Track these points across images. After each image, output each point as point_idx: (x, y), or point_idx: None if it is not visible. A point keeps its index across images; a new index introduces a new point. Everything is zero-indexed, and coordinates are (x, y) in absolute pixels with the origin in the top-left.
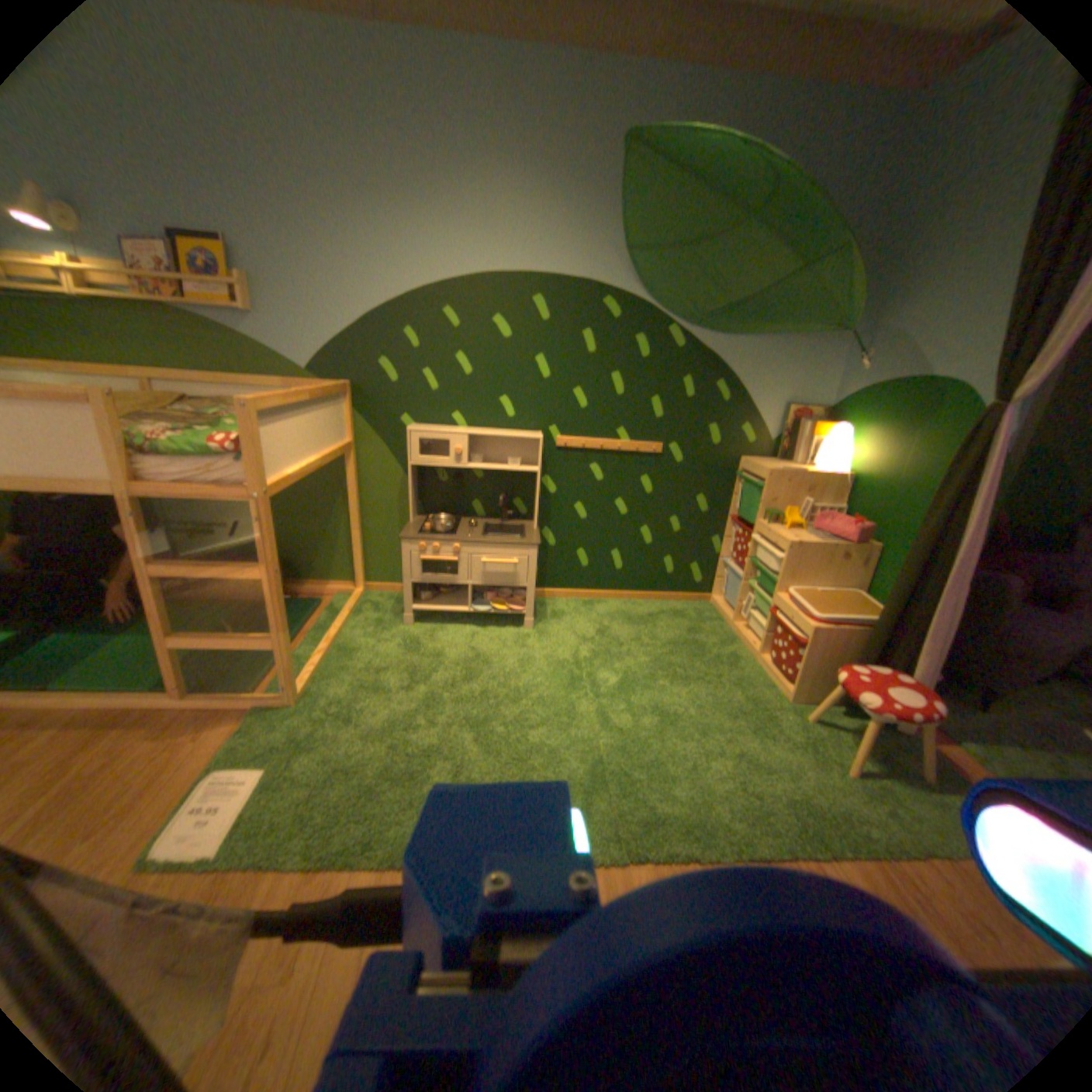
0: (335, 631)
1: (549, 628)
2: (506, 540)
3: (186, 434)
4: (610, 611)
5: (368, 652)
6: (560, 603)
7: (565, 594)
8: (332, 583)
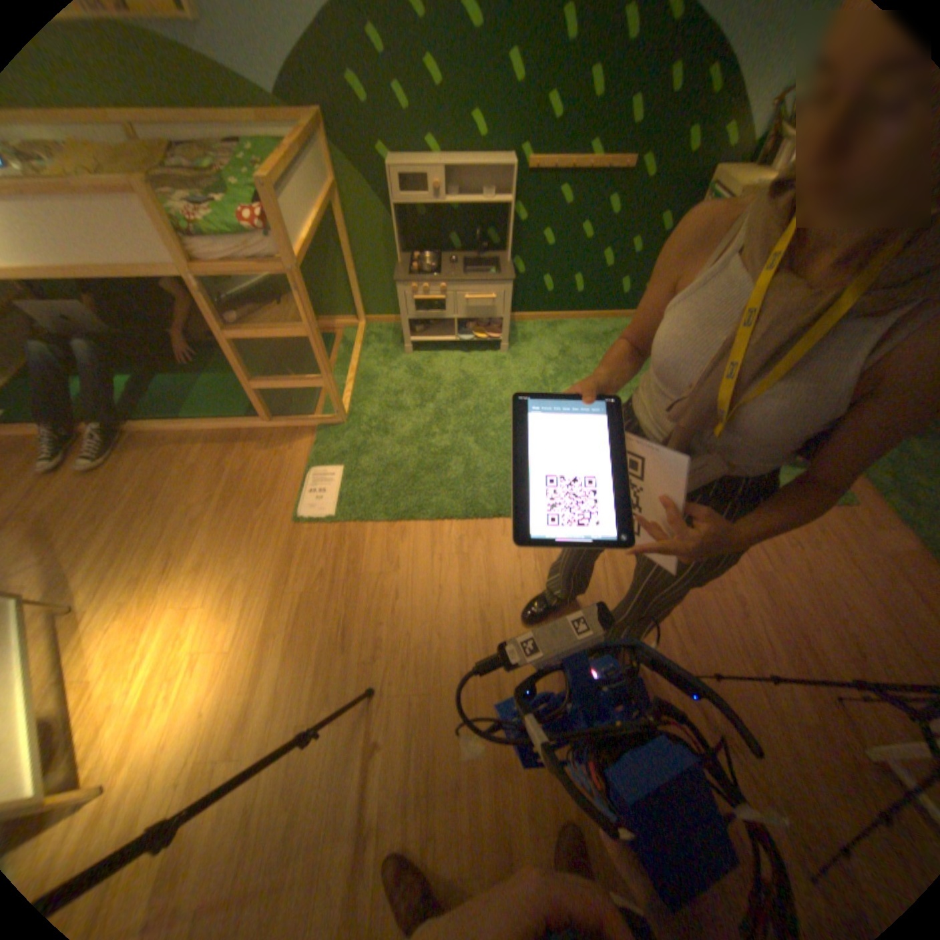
0: (356, 365)
1: (522, 354)
2: (487, 281)
3: (218, 215)
4: (571, 335)
5: (385, 381)
6: (529, 329)
7: (533, 321)
8: (340, 321)
